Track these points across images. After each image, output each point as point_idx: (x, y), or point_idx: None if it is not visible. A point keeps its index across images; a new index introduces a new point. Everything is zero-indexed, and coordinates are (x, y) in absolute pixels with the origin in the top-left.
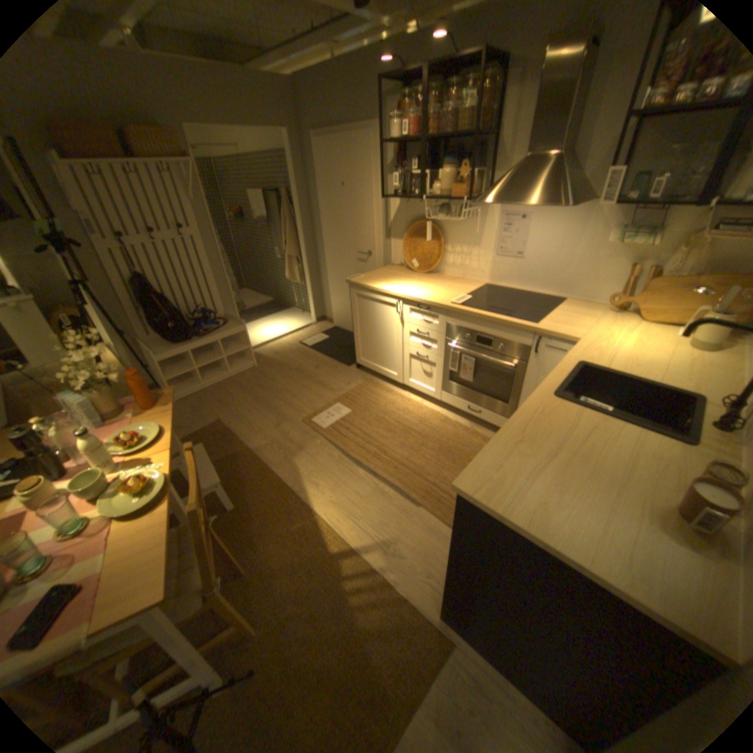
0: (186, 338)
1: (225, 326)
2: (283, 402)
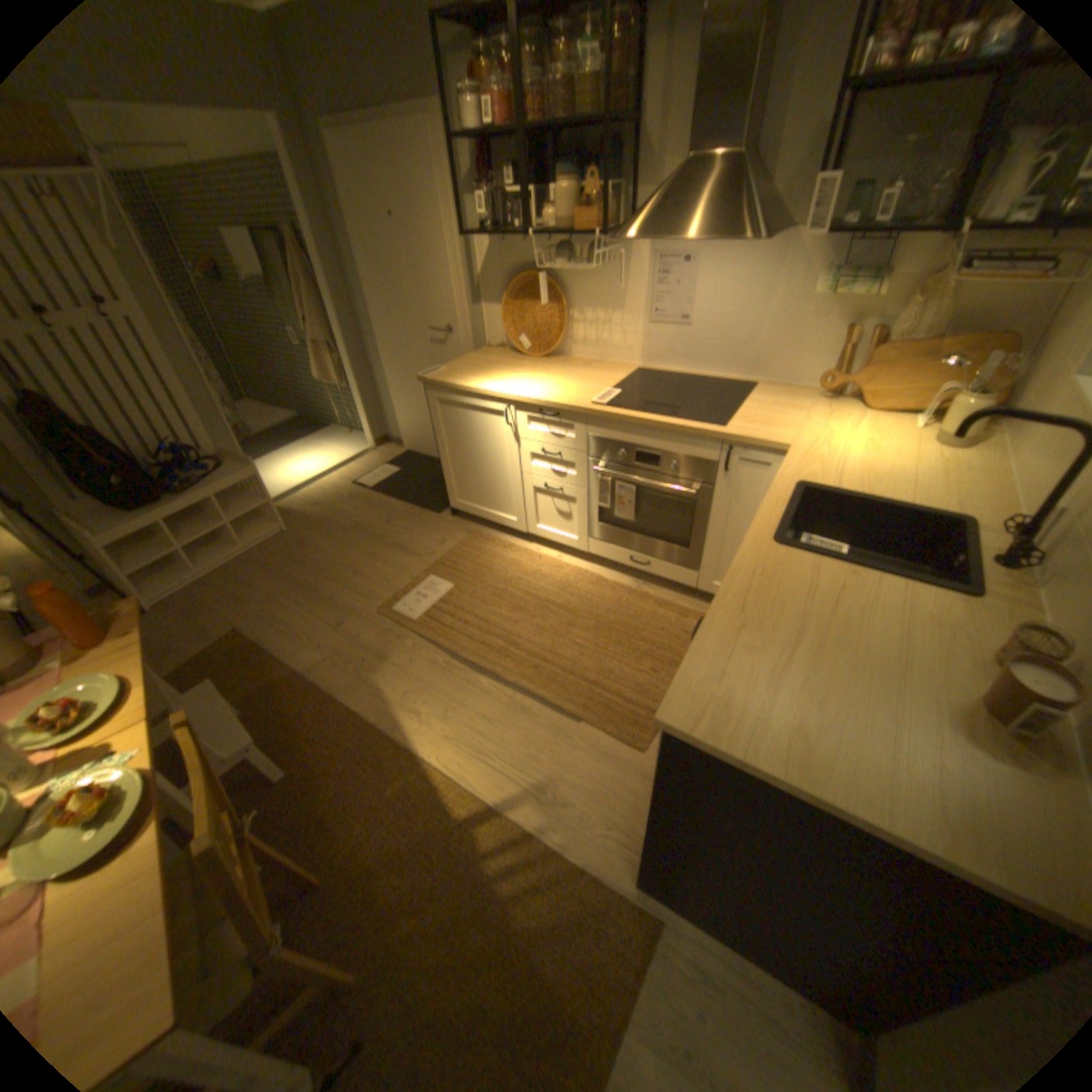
0: (149, 498)
1: (219, 470)
2: (340, 585)
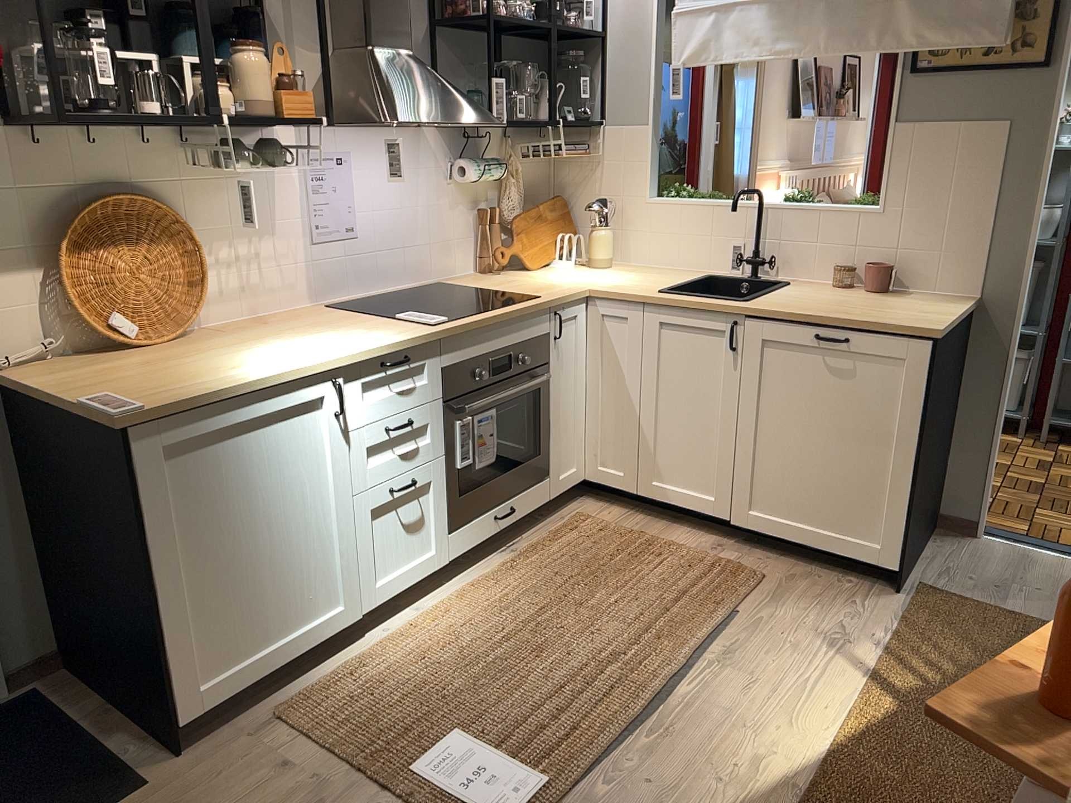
0: None
1: None
2: None
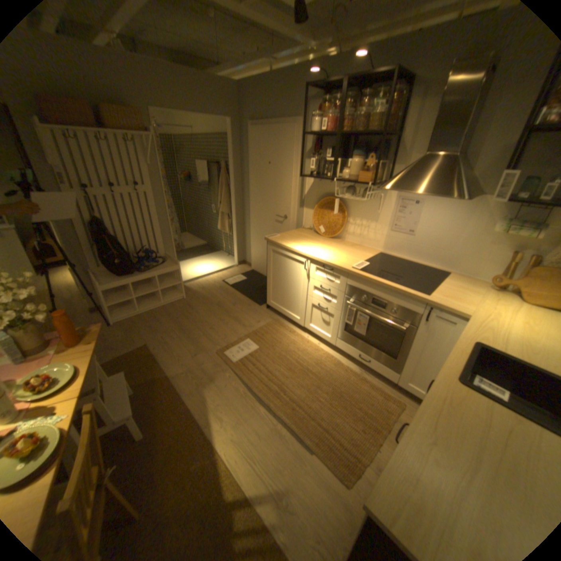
0: (129, 271)
1: (163, 264)
2: (202, 333)
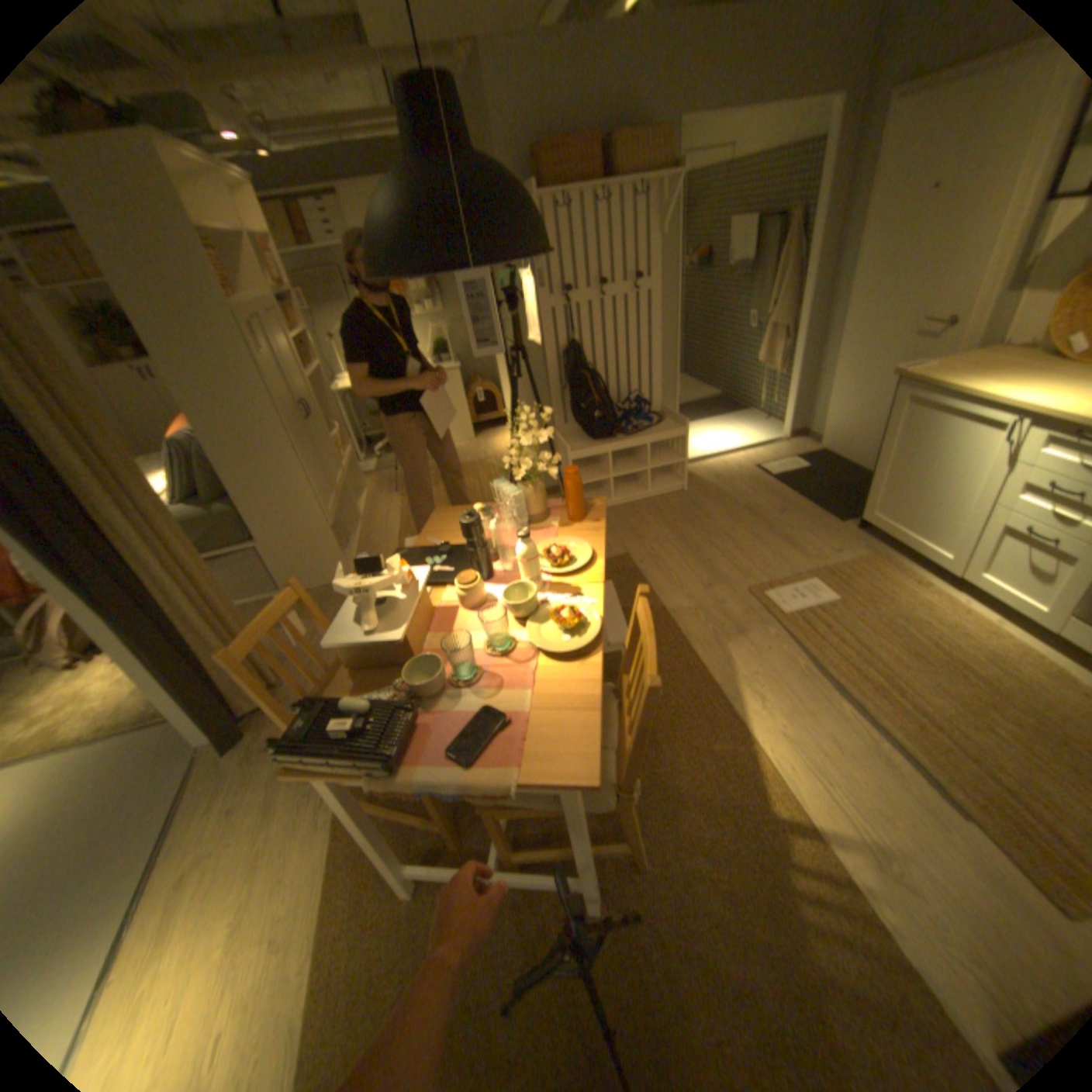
0: (608, 435)
1: (660, 425)
2: (720, 554)
